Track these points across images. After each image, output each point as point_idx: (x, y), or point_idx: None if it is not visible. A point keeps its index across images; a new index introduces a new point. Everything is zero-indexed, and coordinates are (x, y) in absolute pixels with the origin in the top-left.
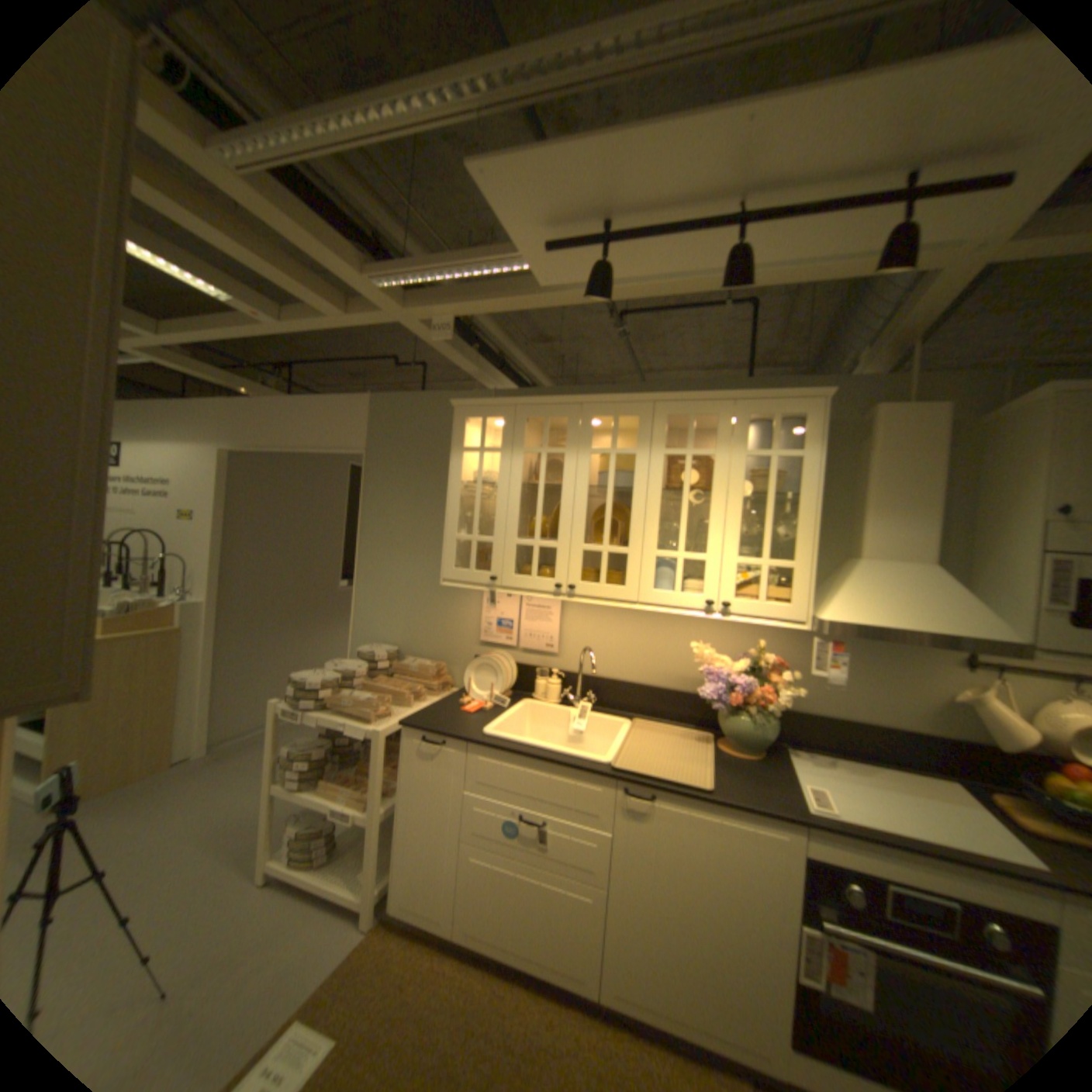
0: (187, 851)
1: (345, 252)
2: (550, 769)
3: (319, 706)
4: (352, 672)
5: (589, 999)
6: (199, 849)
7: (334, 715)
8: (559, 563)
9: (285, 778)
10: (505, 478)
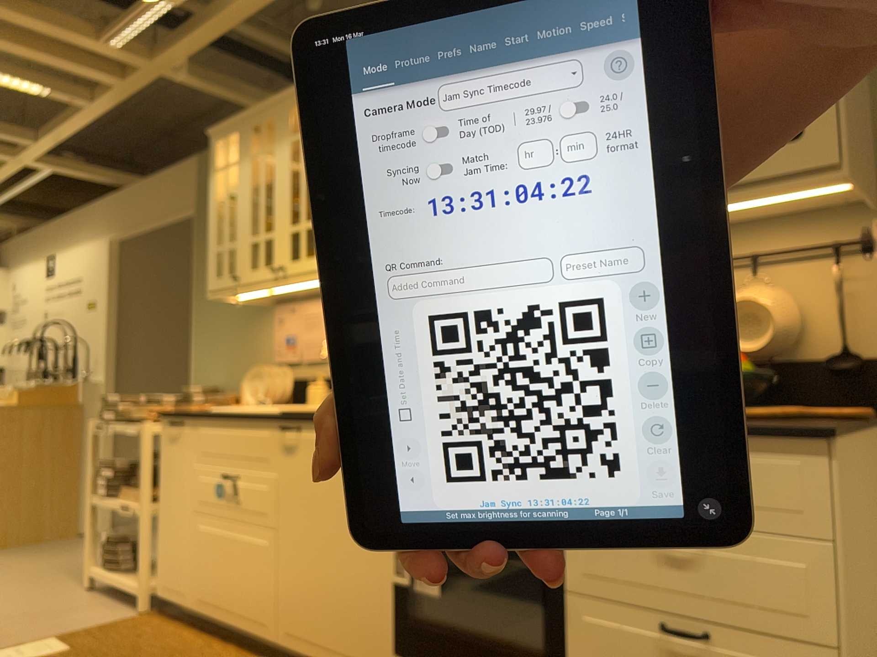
0: (50, 572)
1: (81, 28)
2: (240, 425)
3: (121, 419)
4: (162, 398)
5: (270, 642)
6: (60, 572)
7: (125, 421)
8: (275, 249)
9: (100, 488)
10: (240, 186)
